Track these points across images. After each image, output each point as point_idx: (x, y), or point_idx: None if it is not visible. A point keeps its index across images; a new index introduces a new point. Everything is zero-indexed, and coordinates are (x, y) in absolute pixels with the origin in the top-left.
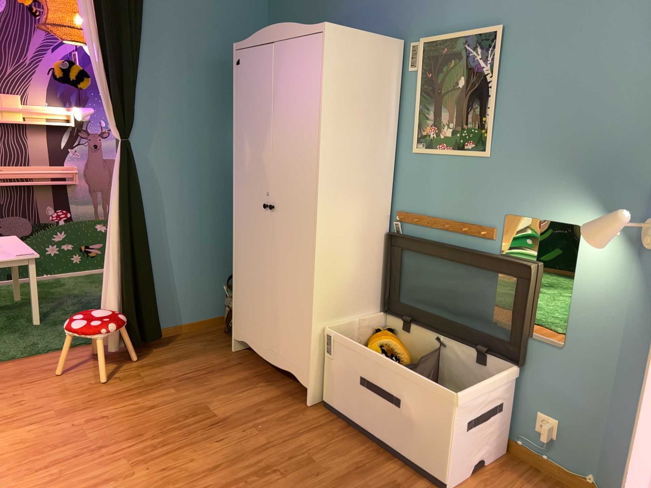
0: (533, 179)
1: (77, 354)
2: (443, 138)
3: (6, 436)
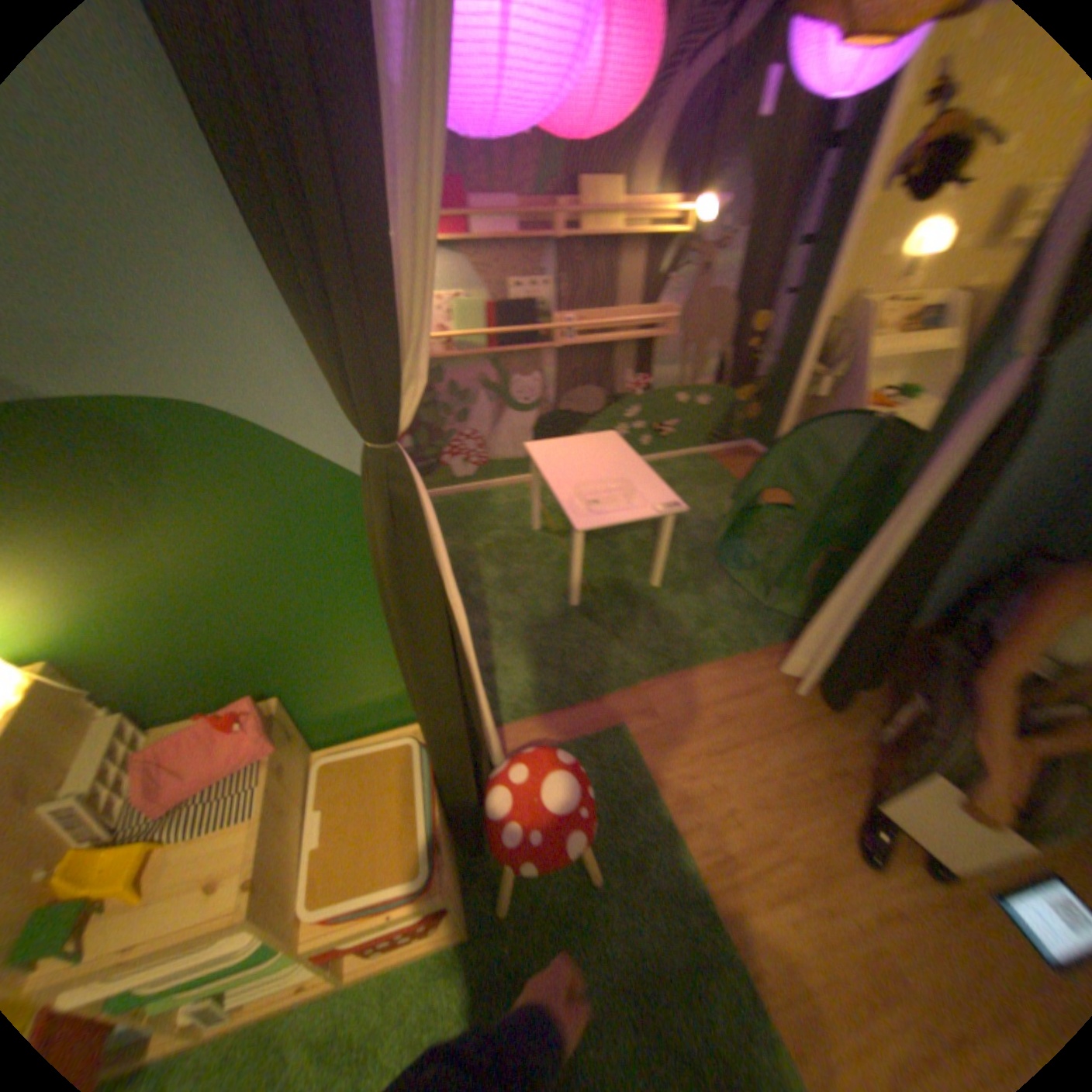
0: None
1: (747, 682)
2: None
3: (765, 931)
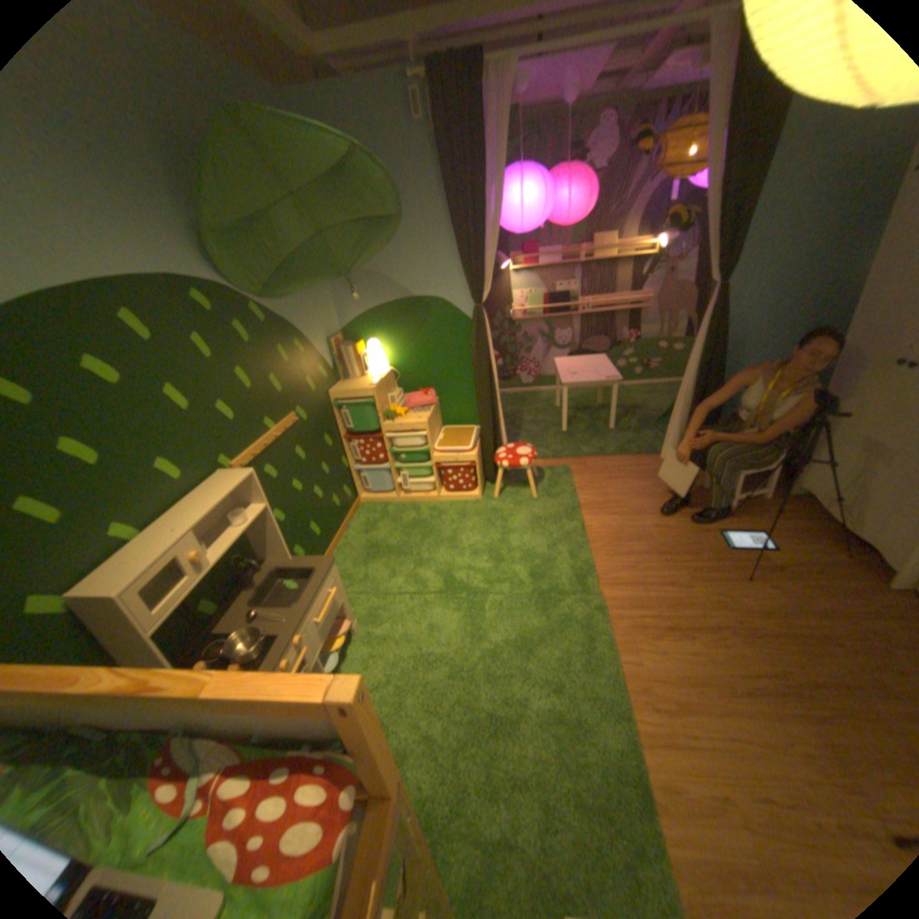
0: None
1: (641, 463)
2: None
3: (598, 520)
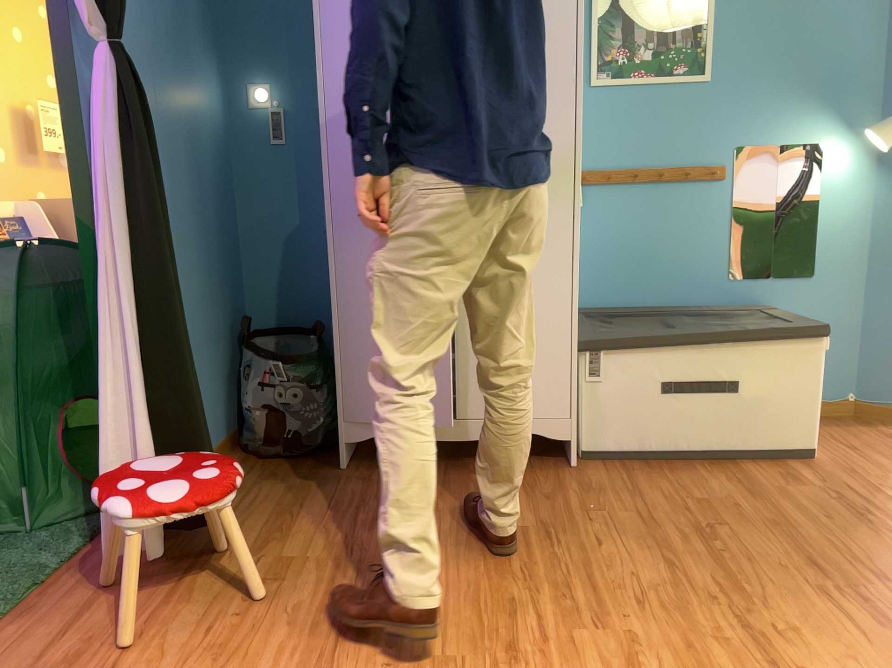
0: (765, 101)
1: (65, 603)
2: (640, 63)
3: None
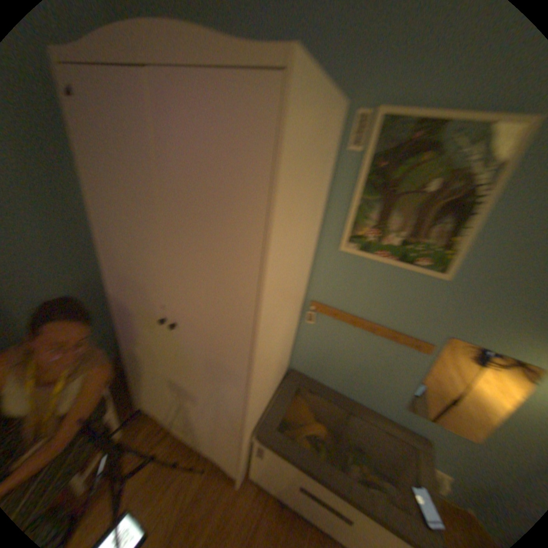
0: (502, 316)
1: None
2: (386, 246)
3: None
